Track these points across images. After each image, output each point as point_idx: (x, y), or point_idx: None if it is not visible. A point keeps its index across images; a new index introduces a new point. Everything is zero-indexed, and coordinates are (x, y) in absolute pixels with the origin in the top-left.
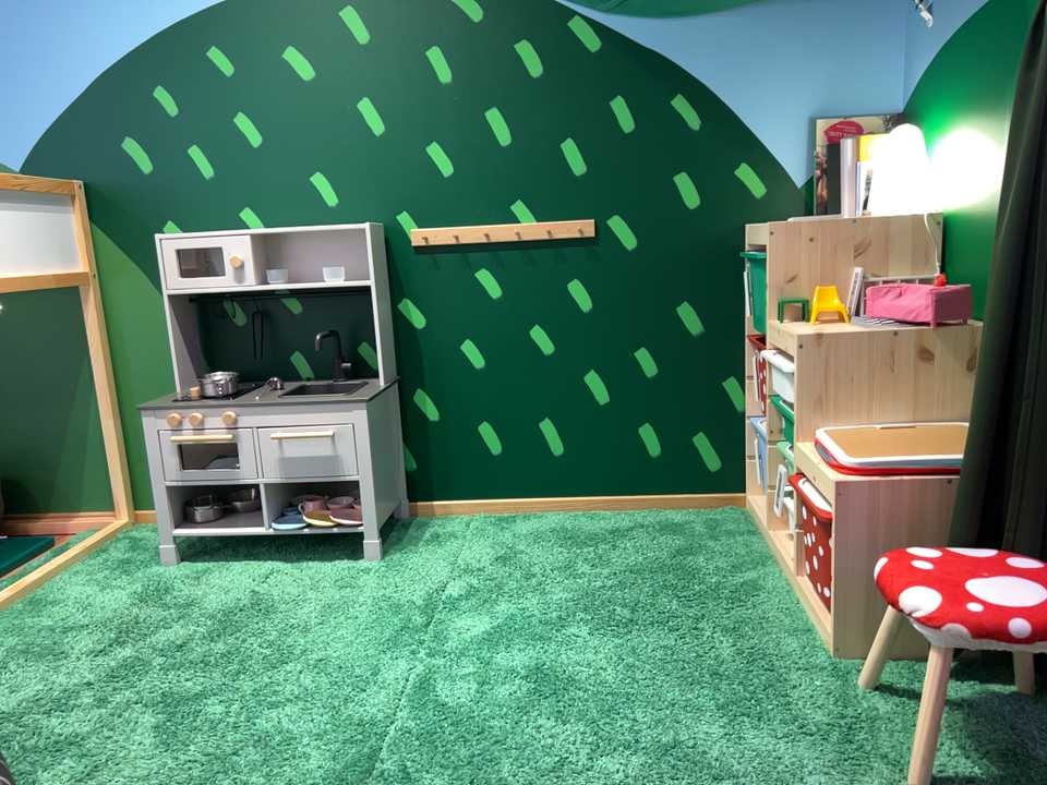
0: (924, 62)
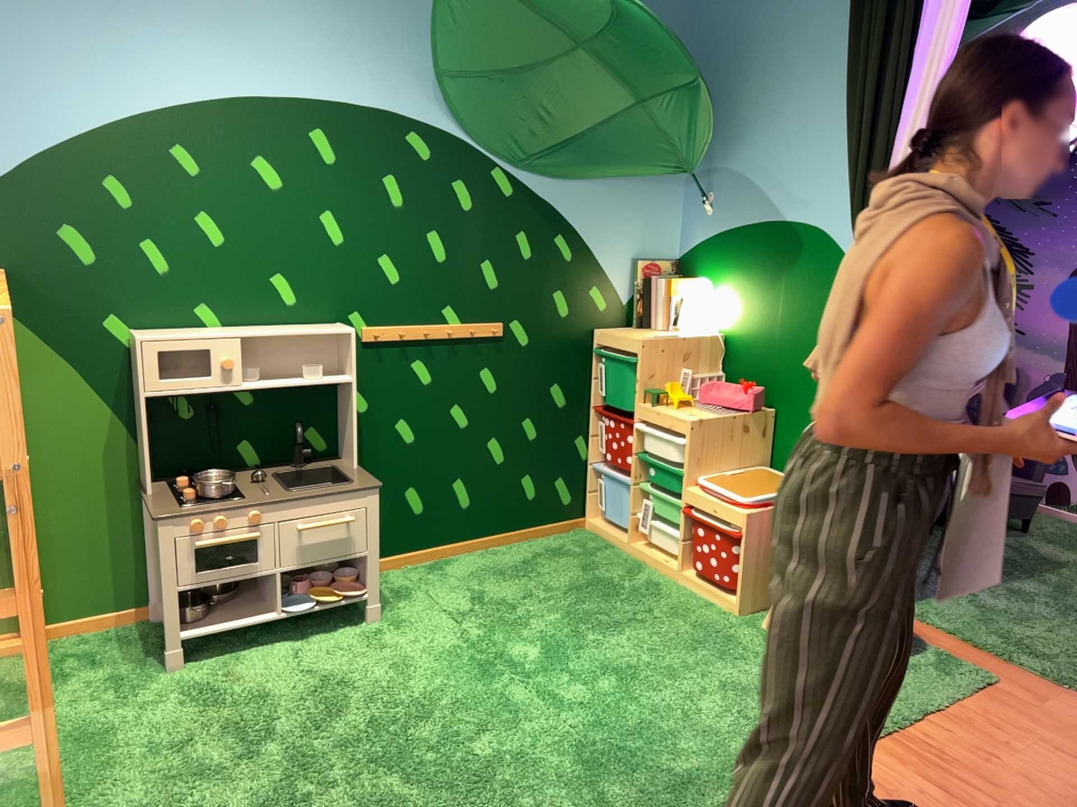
0: (700, 238)
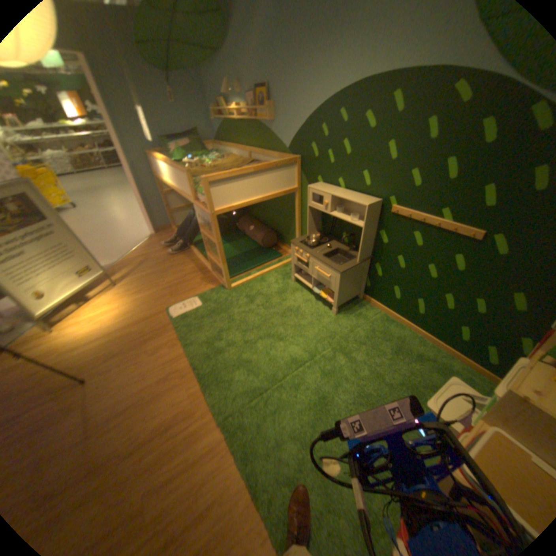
0: None
